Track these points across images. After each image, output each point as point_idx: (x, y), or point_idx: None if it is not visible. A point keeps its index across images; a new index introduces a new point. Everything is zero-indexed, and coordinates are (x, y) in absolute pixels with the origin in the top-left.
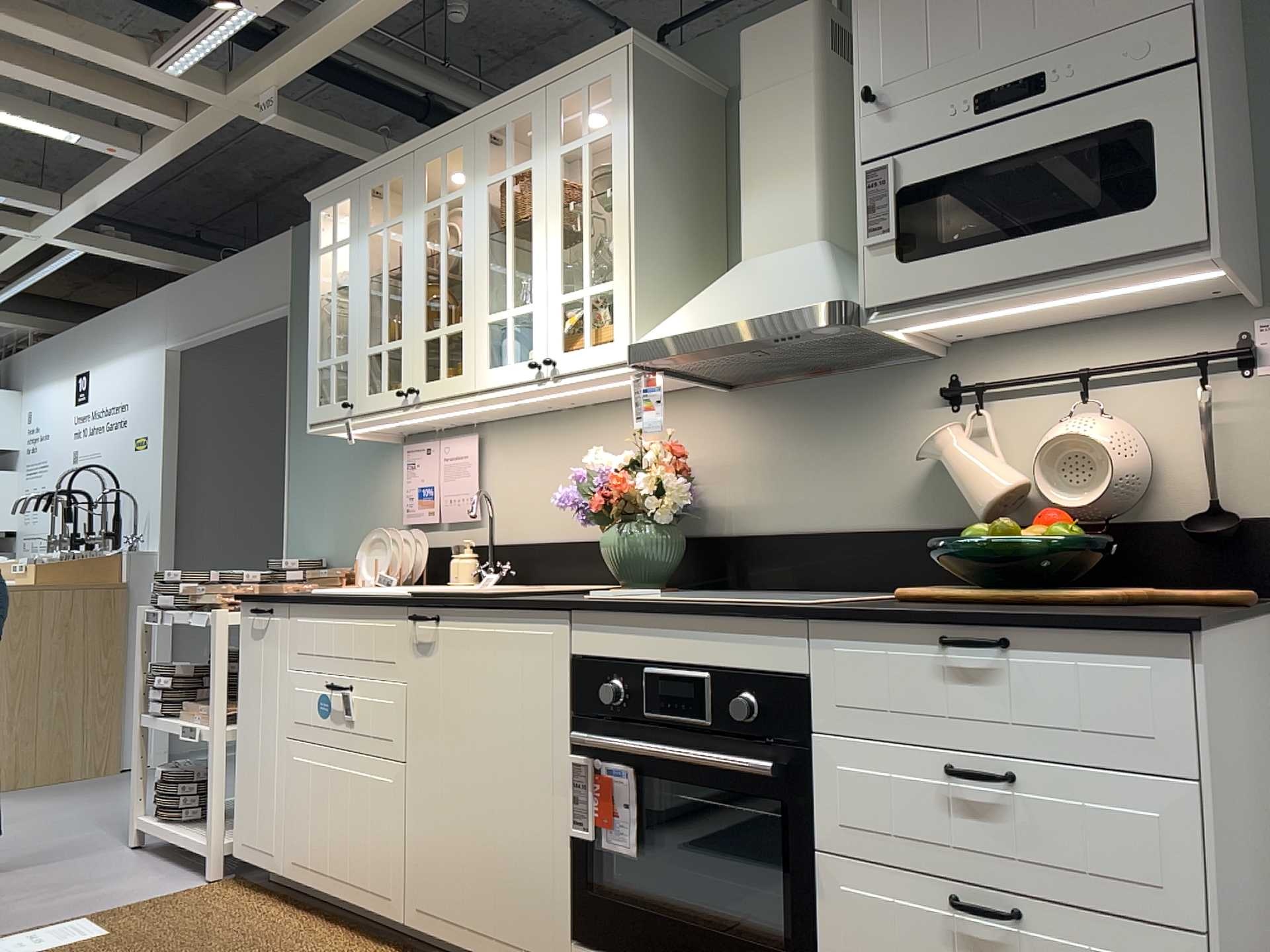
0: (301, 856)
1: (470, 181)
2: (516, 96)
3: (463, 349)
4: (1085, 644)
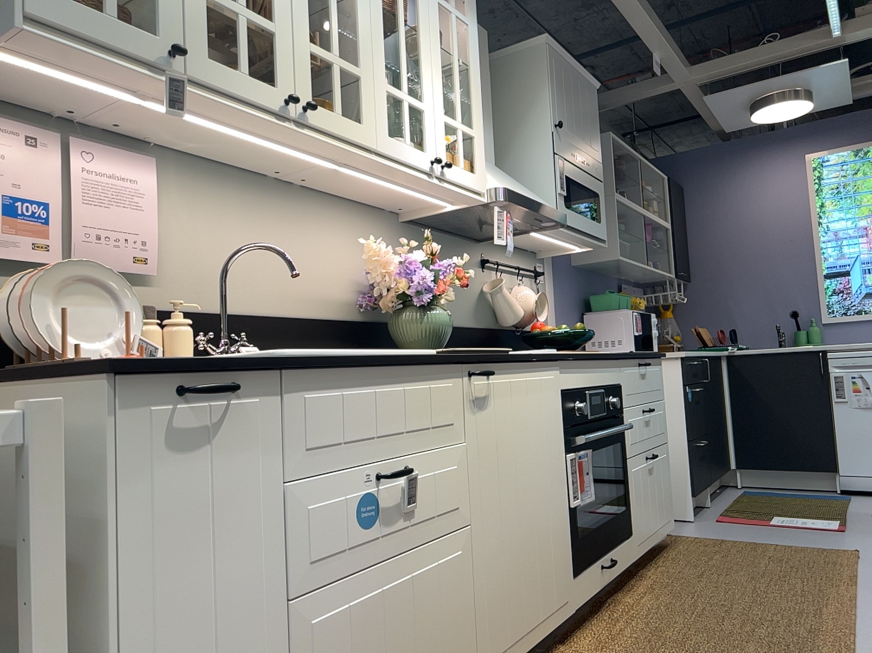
0: None
1: None
2: None
3: (364, 100)
4: (654, 362)
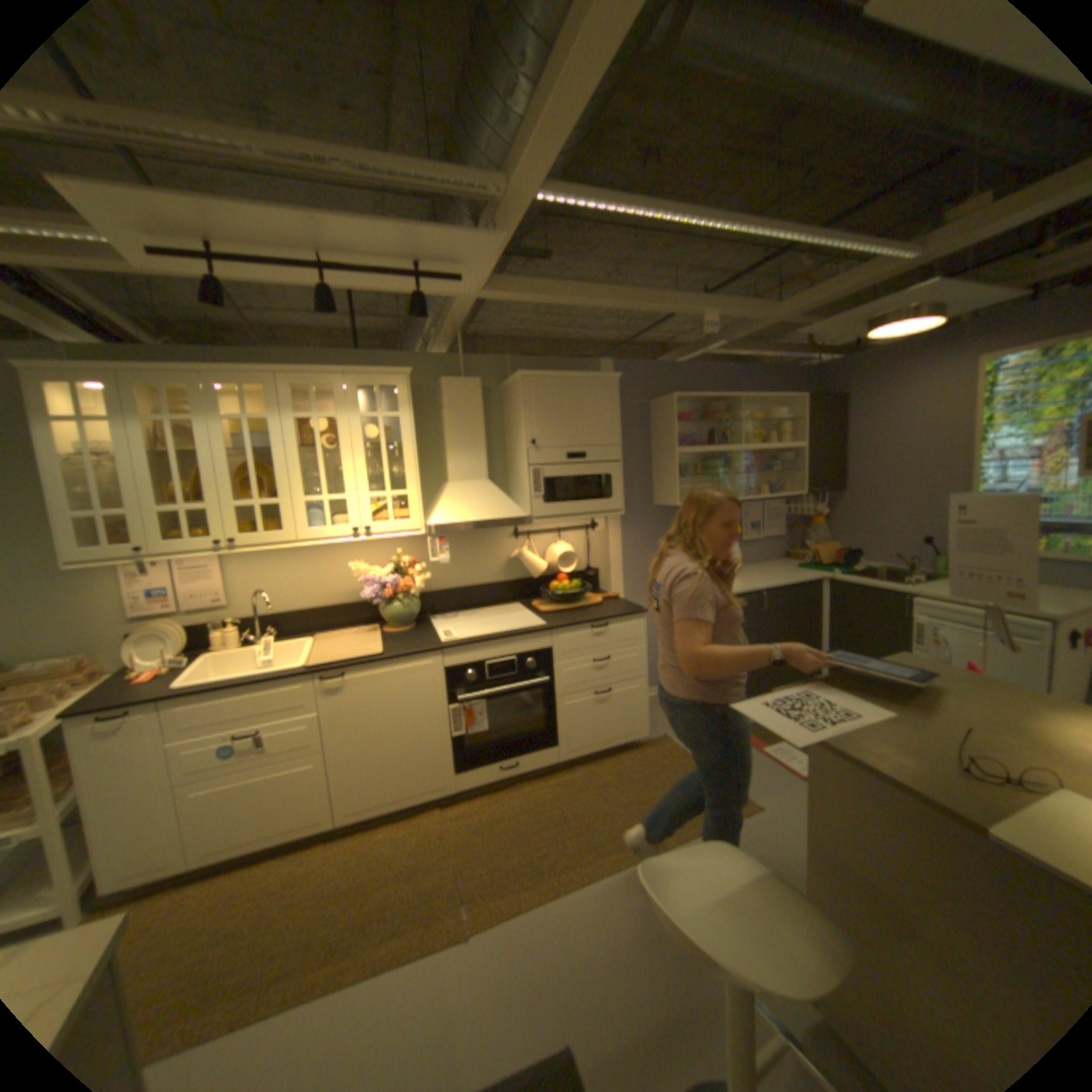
0: (212, 848)
1: (275, 411)
2: (319, 371)
3: (283, 516)
4: (624, 620)
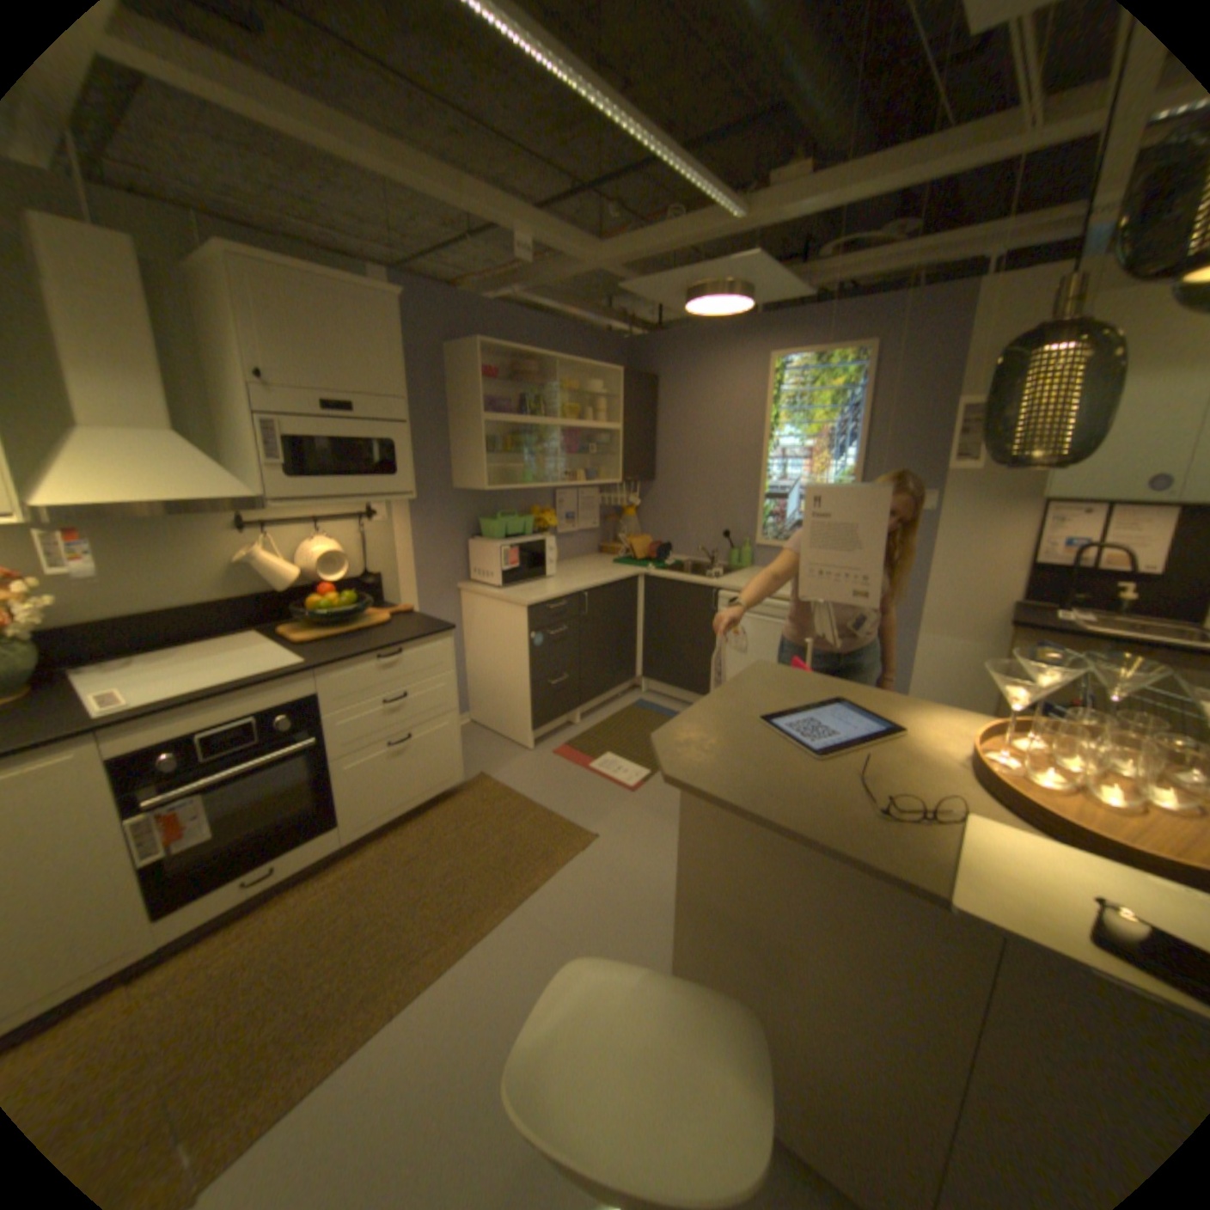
0: None
1: None
2: None
3: None
4: (424, 642)
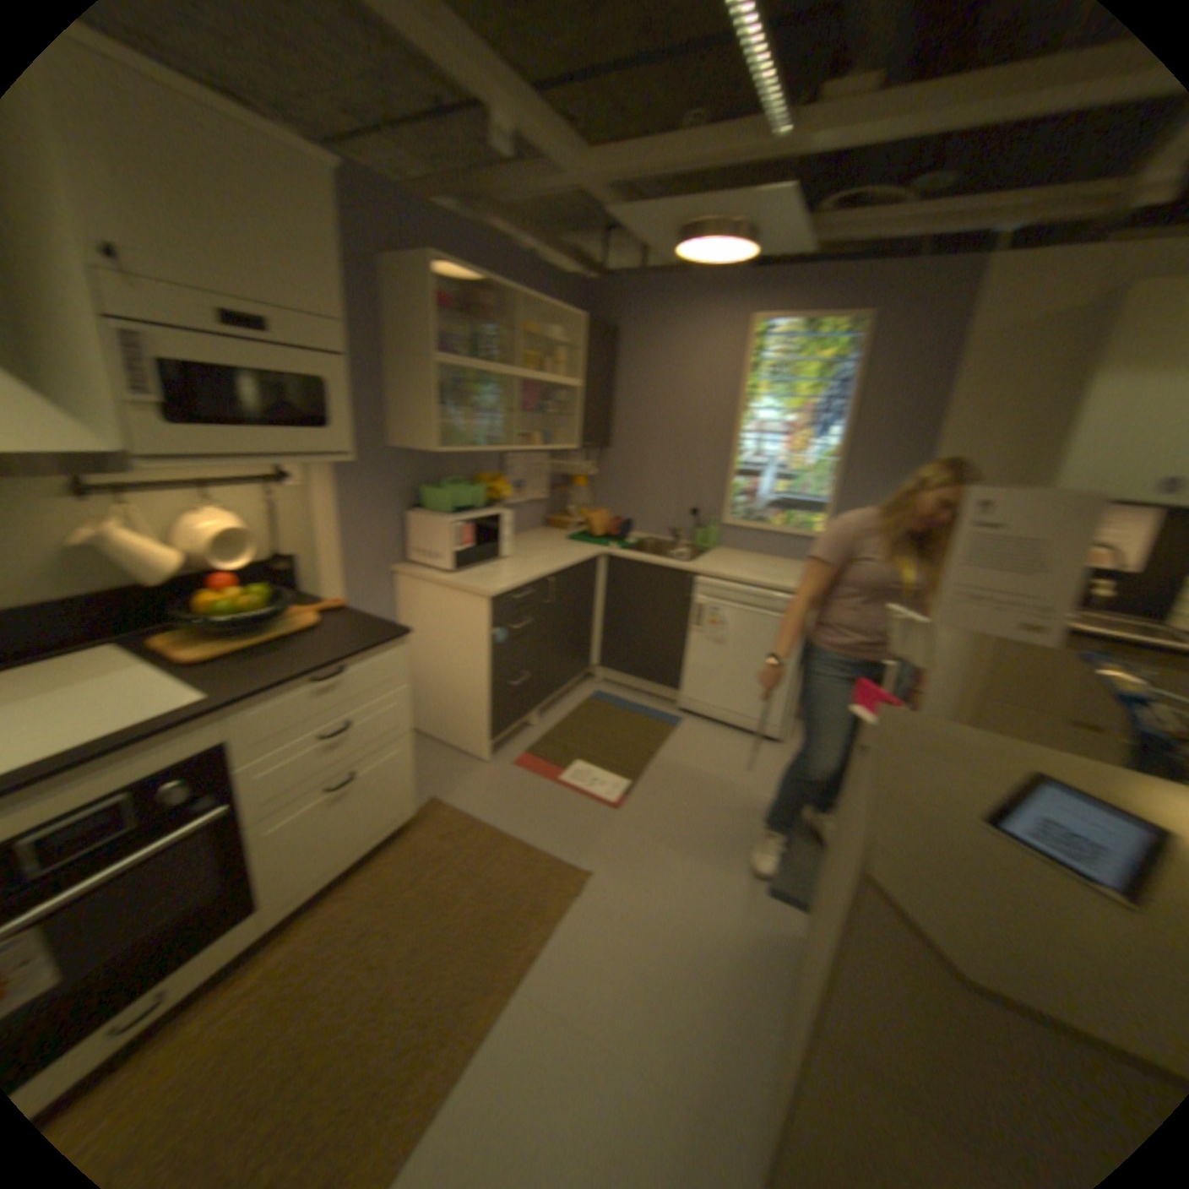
0: None
1: None
2: None
3: None
4: (377, 652)
